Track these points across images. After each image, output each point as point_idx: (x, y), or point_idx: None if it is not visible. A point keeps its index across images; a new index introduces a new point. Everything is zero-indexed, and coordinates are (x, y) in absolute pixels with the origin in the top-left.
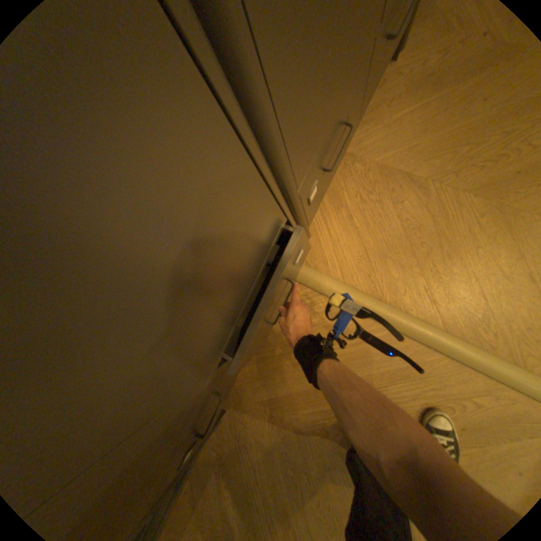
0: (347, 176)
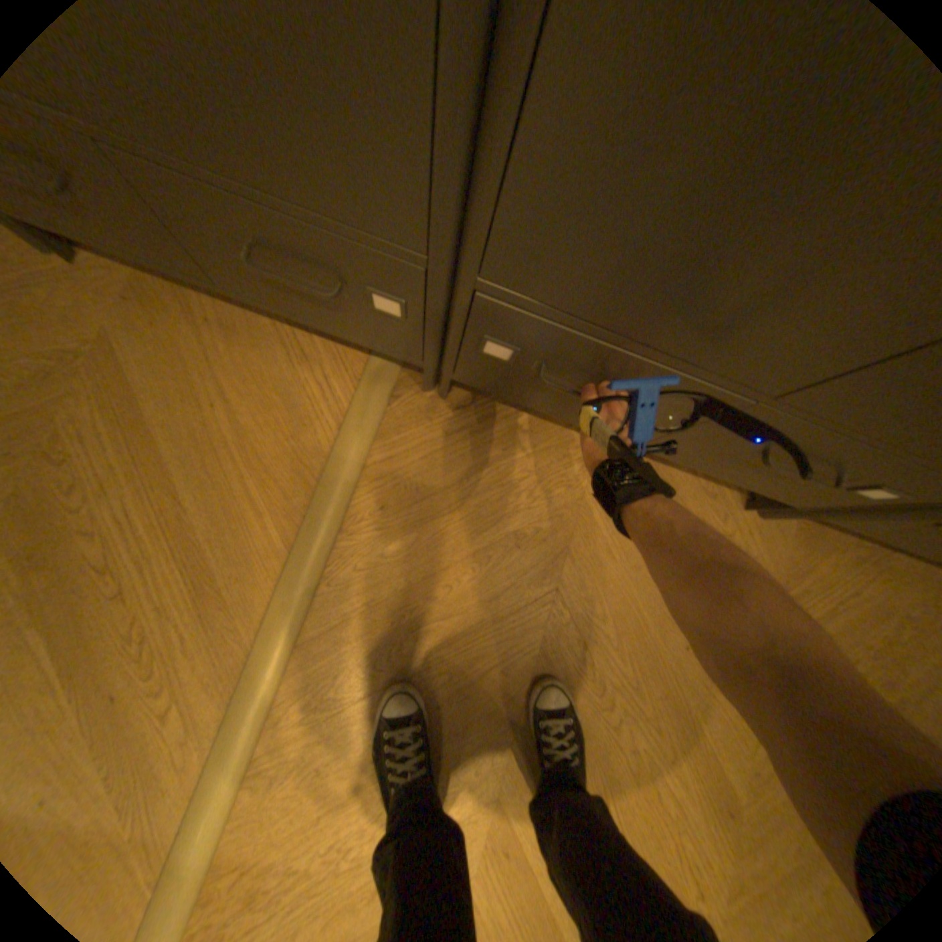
0: (555, 452)
